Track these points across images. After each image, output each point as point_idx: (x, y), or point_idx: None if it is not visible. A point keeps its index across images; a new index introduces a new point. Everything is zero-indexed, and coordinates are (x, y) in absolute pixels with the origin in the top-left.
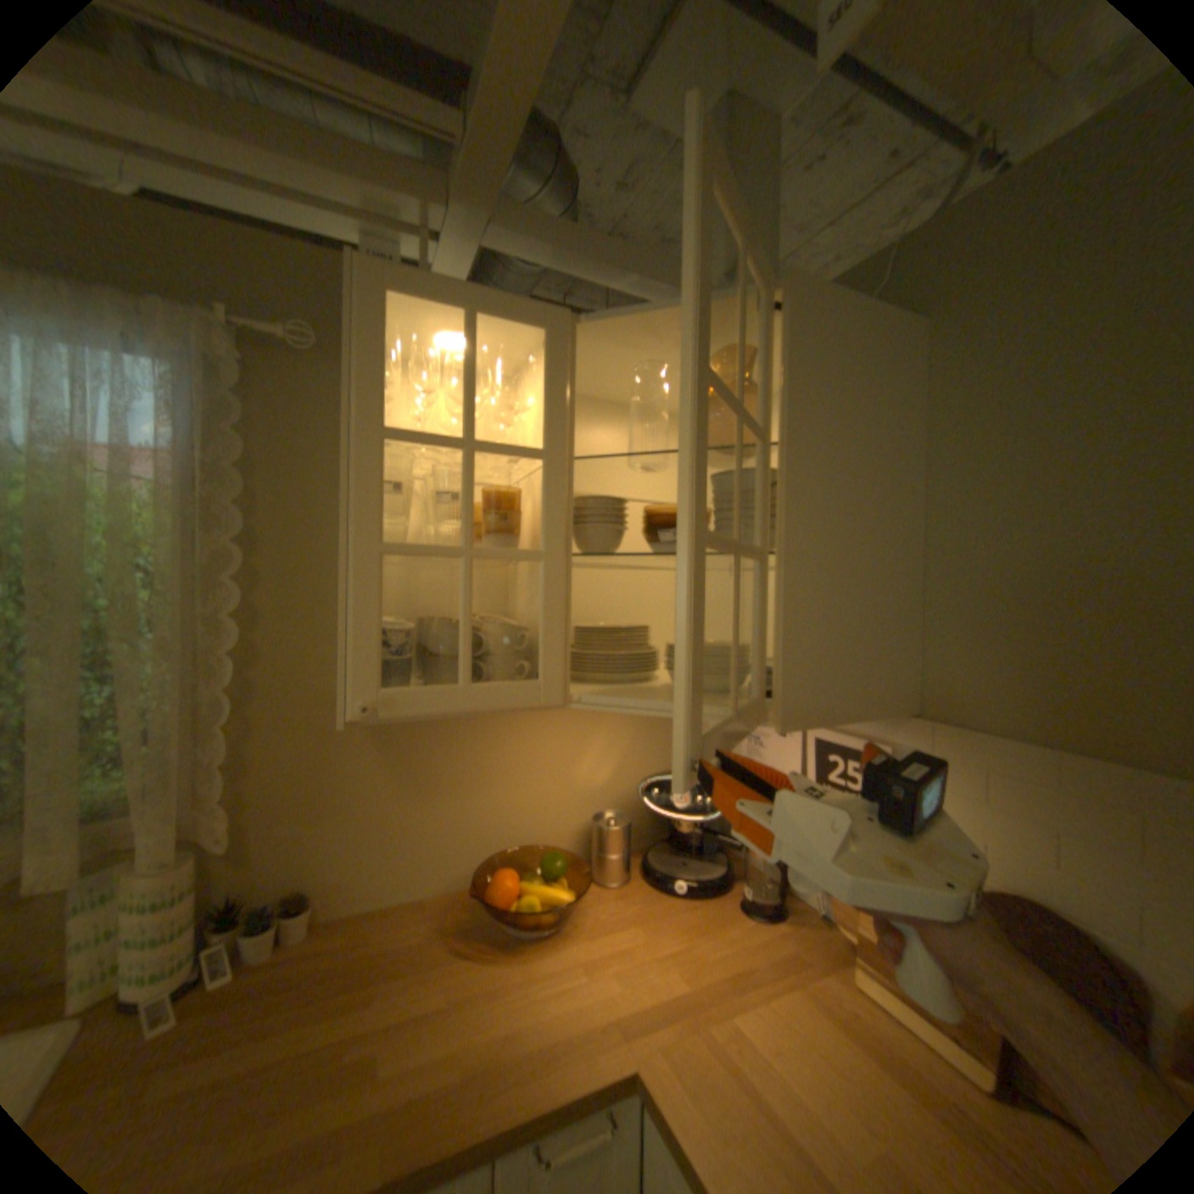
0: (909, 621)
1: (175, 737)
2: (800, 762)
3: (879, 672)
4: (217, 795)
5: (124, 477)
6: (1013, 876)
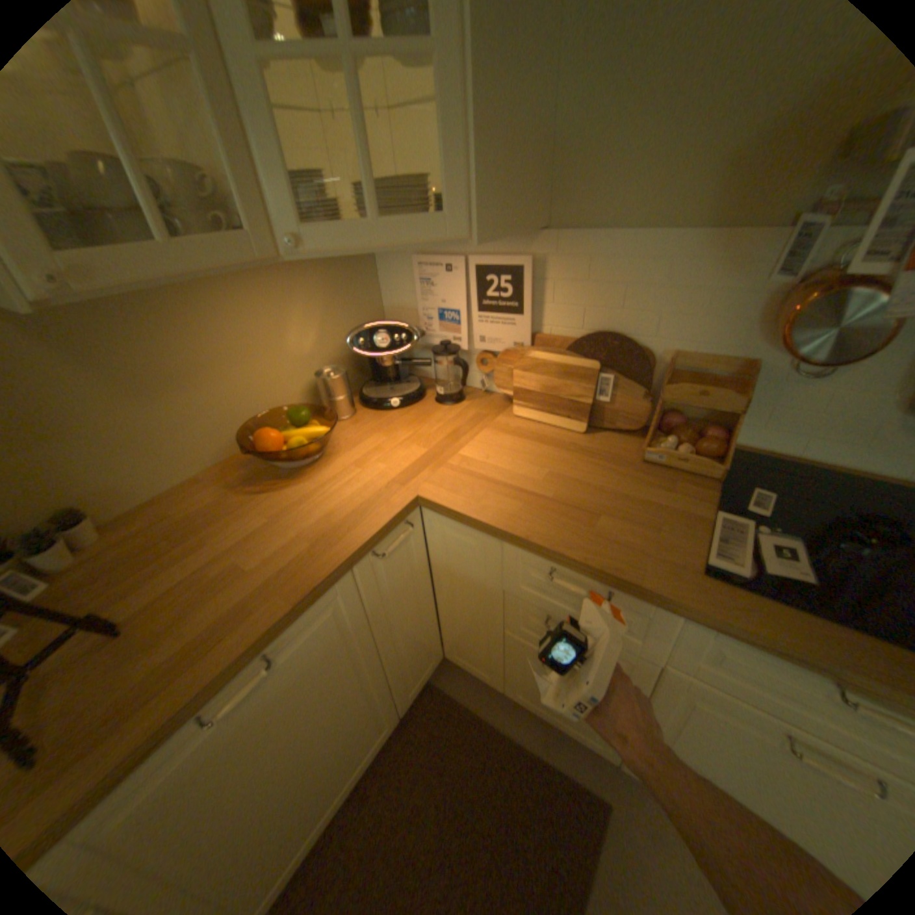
0: (546, 137)
1: None
2: (464, 289)
3: (529, 188)
4: None
5: None
6: (597, 322)
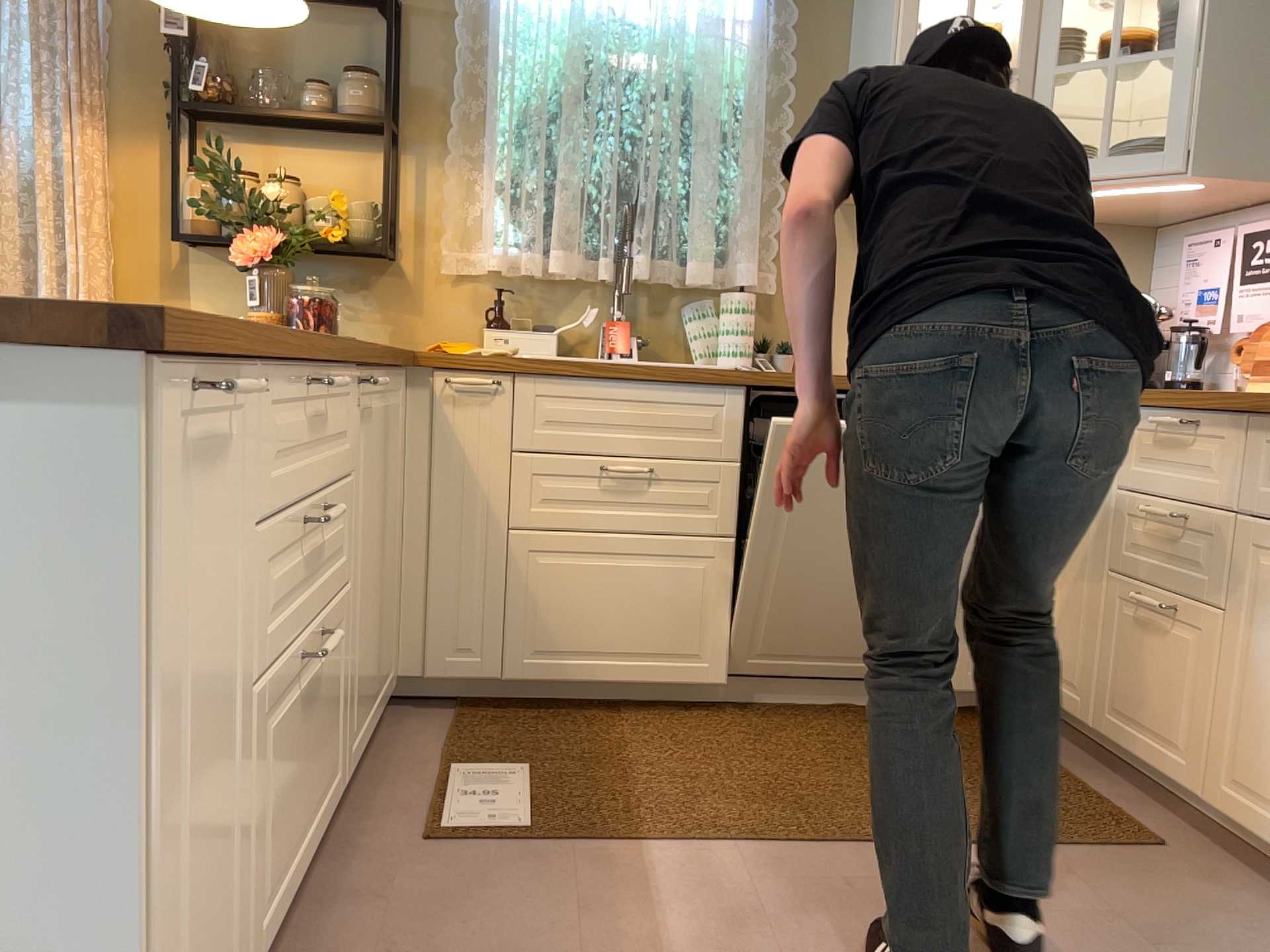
0: None
1: (756, 208)
2: (1230, 261)
3: None
4: (765, 261)
5: (736, 38)
6: None
